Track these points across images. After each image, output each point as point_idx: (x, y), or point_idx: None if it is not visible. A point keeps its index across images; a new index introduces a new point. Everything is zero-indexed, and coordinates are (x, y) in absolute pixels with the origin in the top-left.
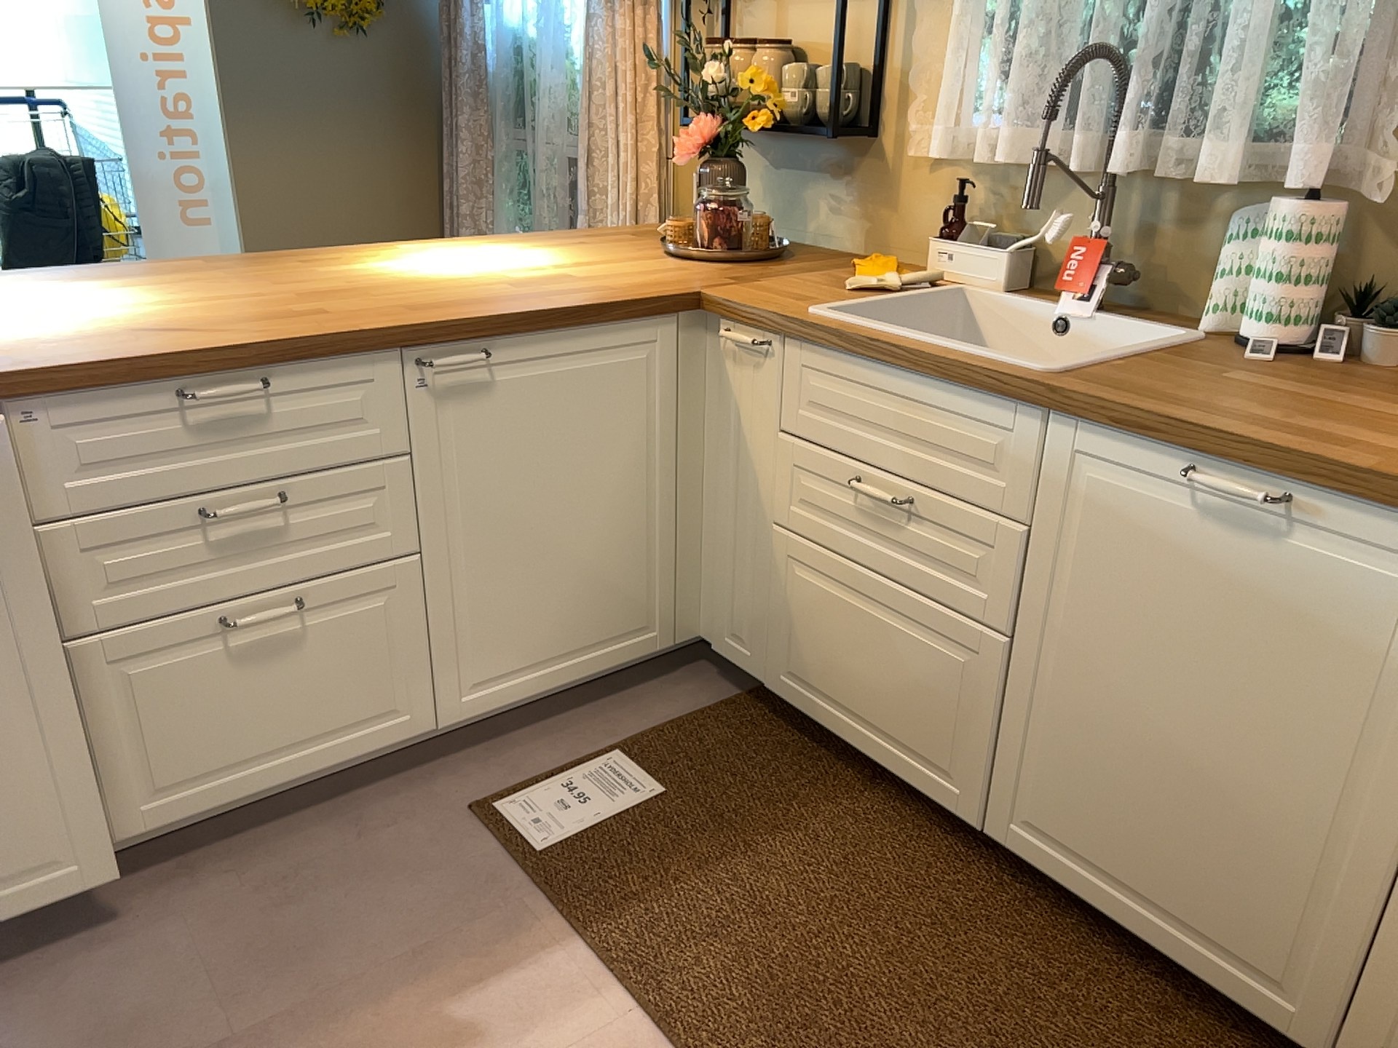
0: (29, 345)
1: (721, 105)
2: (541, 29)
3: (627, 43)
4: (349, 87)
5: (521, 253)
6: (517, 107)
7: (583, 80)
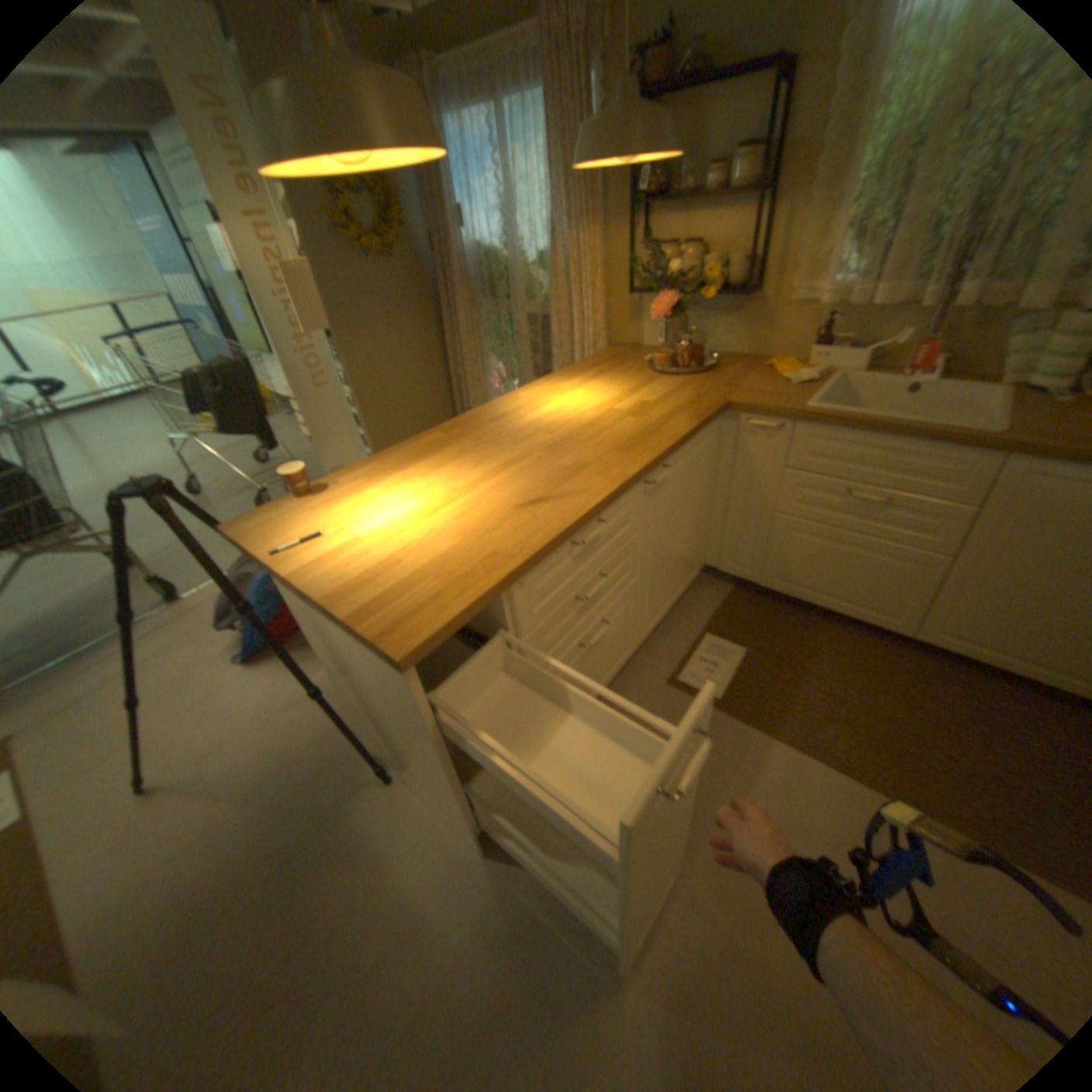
0: (478, 535)
1: (674, 282)
2: (499, 239)
3: (585, 246)
4: (385, 289)
5: (588, 389)
6: (486, 287)
7: (550, 270)
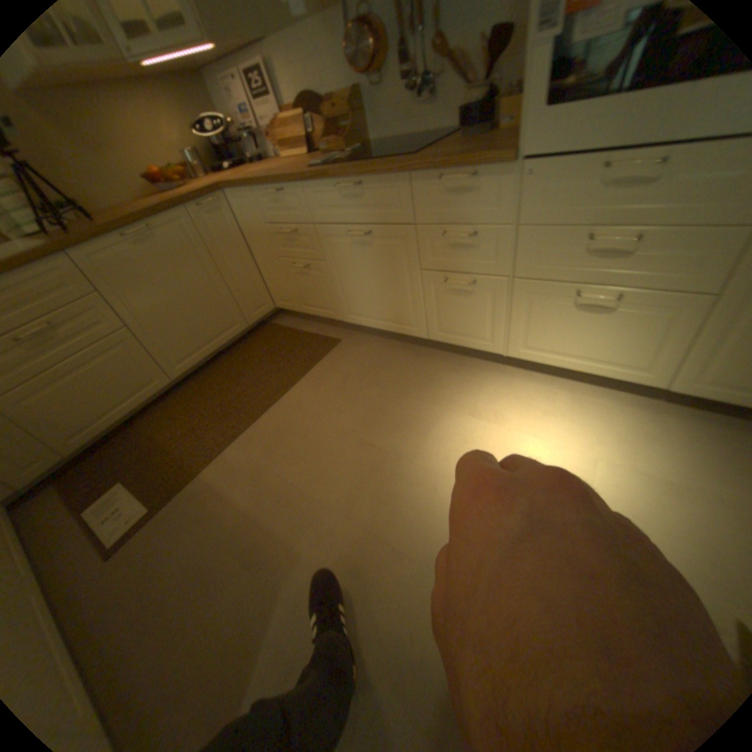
0: None
1: None
2: None
3: None
4: None
5: None
6: None
7: None
